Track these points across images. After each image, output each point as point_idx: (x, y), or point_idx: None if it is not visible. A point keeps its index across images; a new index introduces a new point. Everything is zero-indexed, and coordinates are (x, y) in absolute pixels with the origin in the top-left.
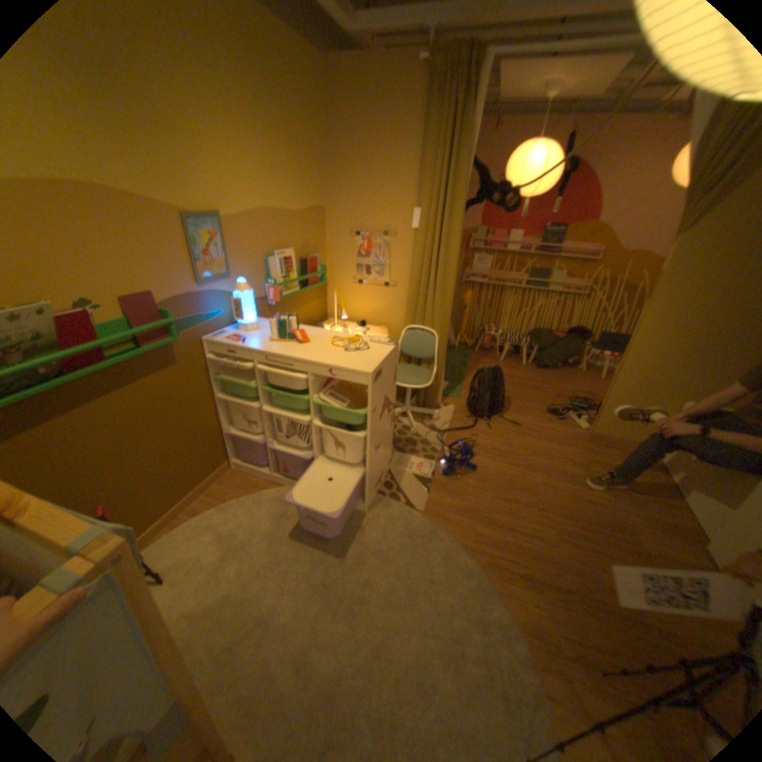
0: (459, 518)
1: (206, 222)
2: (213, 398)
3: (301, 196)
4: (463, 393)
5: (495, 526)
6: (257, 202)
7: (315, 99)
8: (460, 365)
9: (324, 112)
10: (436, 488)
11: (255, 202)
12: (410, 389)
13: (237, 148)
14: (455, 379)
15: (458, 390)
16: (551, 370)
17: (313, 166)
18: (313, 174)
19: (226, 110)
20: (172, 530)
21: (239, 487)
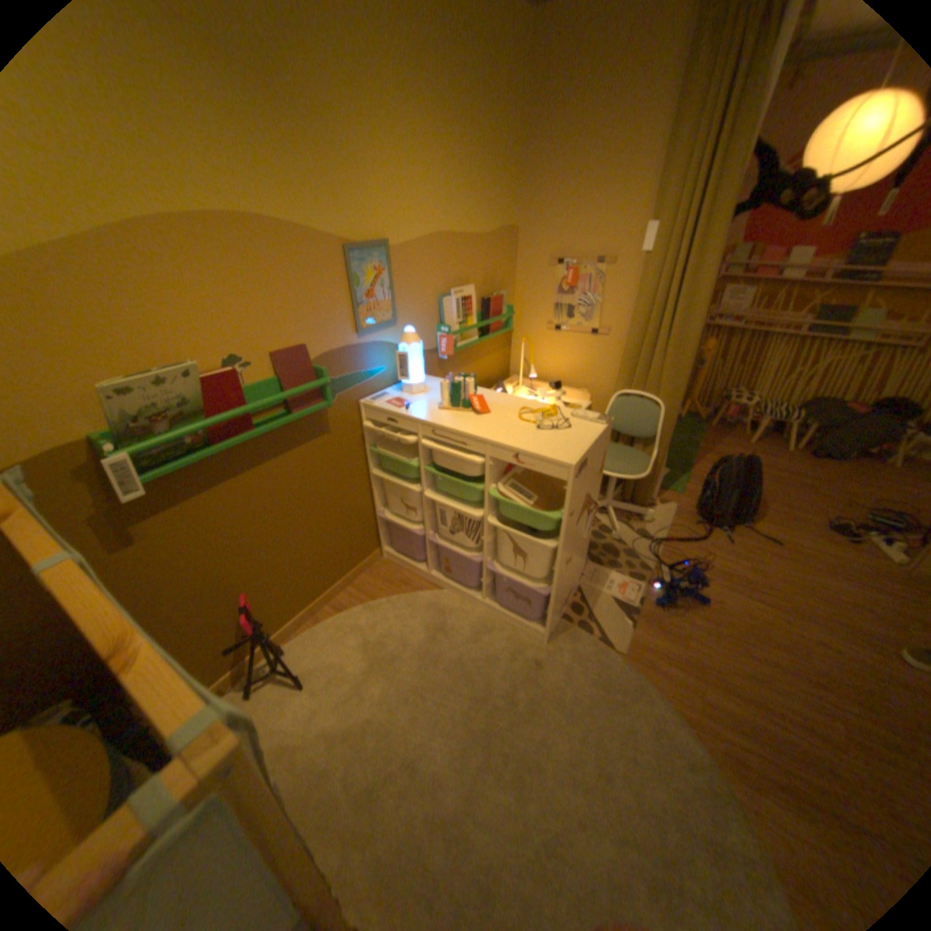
0: (681, 673)
1: (372, 254)
2: (368, 473)
3: (489, 212)
4: (692, 486)
5: (737, 697)
6: (435, 224)
7: (519, 73)
8: (688, 444)
9: (528, 91)
10: (647, 623)
11: (431, 224)
12: (618, 479)
13: (415, 153)
14: (680, 465)
15: (685, 482)
16: (838, 461)
17: (508, 170)
18: (507, 181)
19: (404, 101)
20: (316, 624)
21: (391, 582)
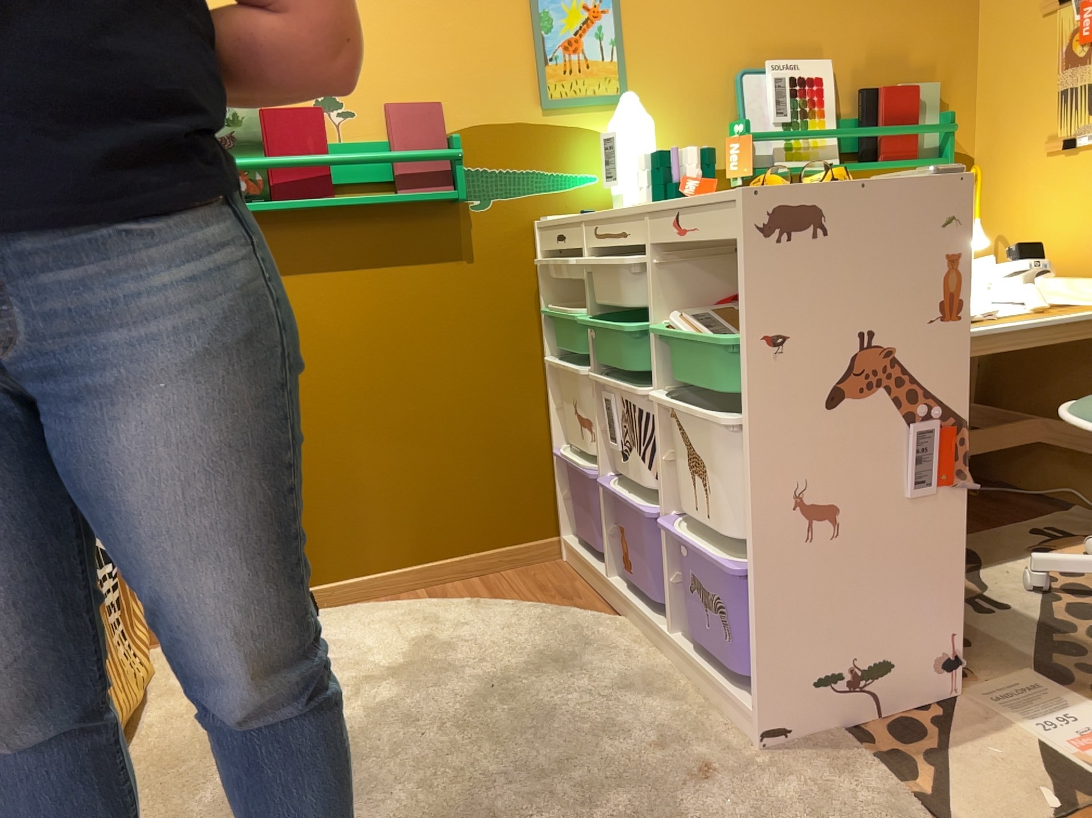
0: None
1: None
2: (545, 364)
3: None
4: None
5: None
6: None
7: None
8: None
9: None
10: None
11: None
12: None
13: None
14: None
15: None
16: None
17: None
18: None
19: None
20: (389, 600)
21: (544, 588)
